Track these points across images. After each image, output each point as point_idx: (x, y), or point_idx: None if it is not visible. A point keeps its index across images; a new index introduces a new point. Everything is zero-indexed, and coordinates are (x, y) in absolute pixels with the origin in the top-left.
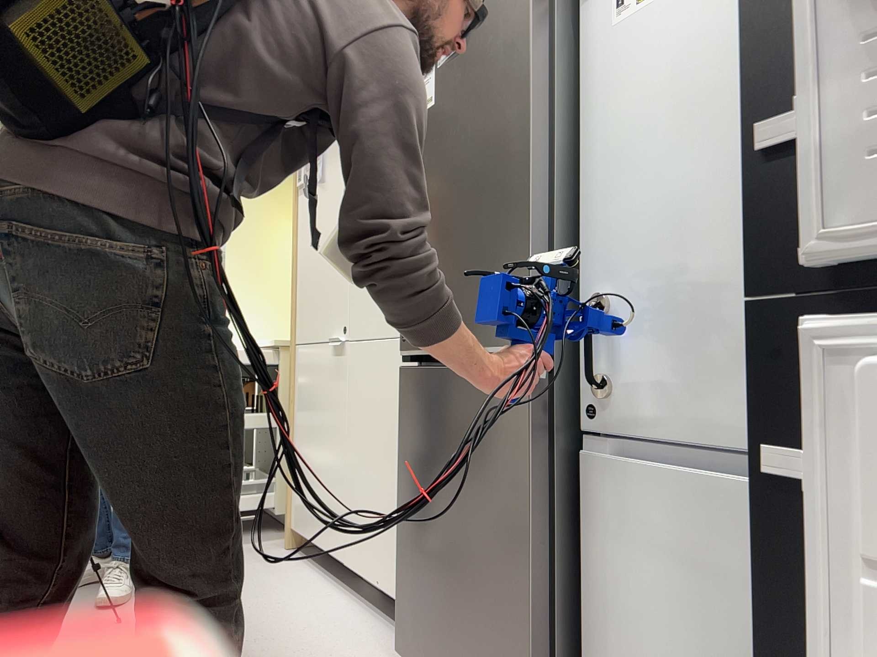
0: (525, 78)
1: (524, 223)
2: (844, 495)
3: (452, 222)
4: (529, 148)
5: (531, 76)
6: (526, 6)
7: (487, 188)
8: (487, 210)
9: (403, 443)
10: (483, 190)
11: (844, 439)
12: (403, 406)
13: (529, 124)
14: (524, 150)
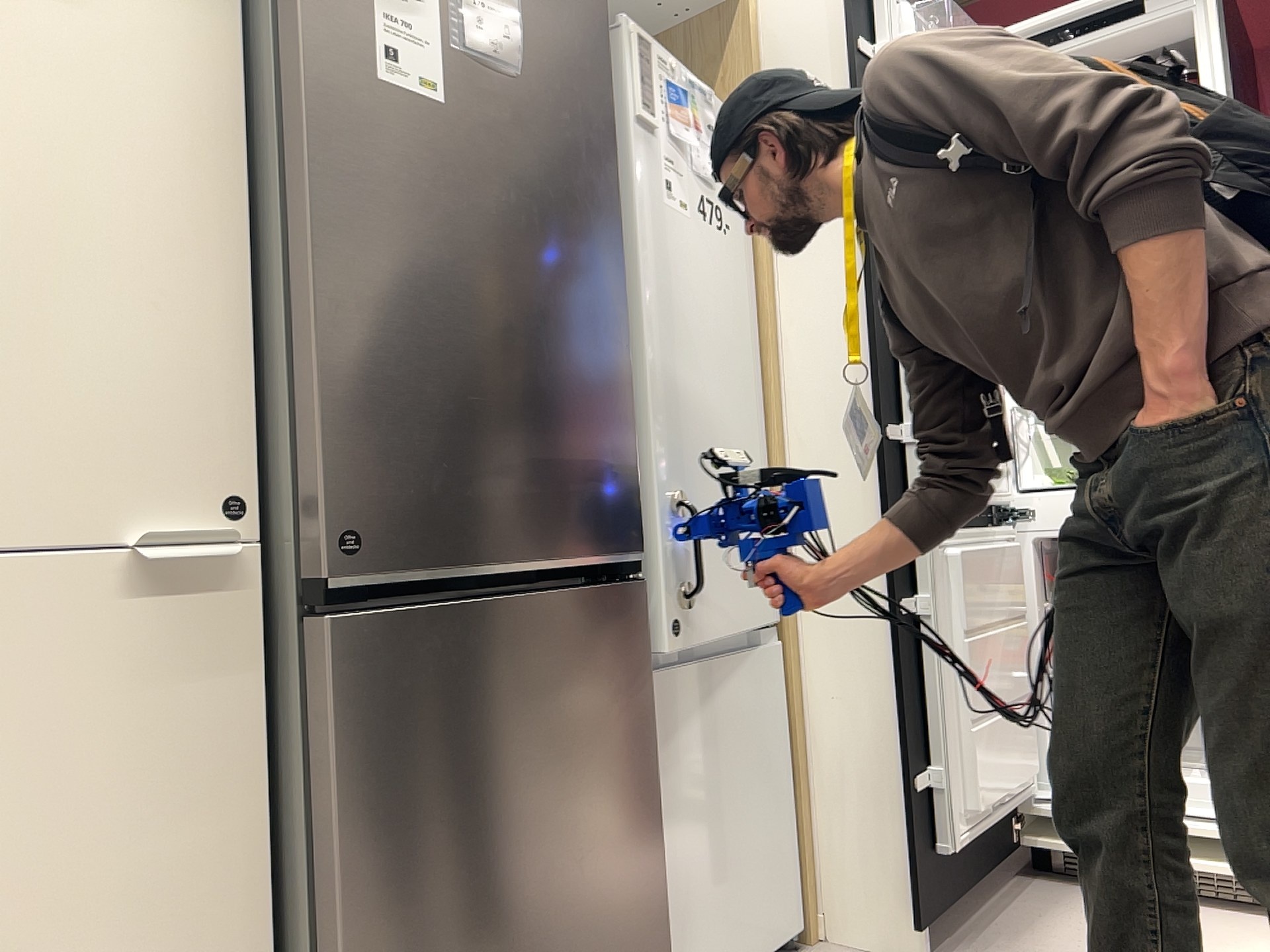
0: (614, 215)
1: (624, 396)
2: (937, 605)
3: (503, 345)
4: (625, 307)
5: (620, 218)
6: (609, 127)
7: (571, 324)
8: (573, 357)
9: (354, 790)
10: (563, 324)
11: (935, 581)
12: (350, 702)
13: (623, 277)
14: (619, 304)
